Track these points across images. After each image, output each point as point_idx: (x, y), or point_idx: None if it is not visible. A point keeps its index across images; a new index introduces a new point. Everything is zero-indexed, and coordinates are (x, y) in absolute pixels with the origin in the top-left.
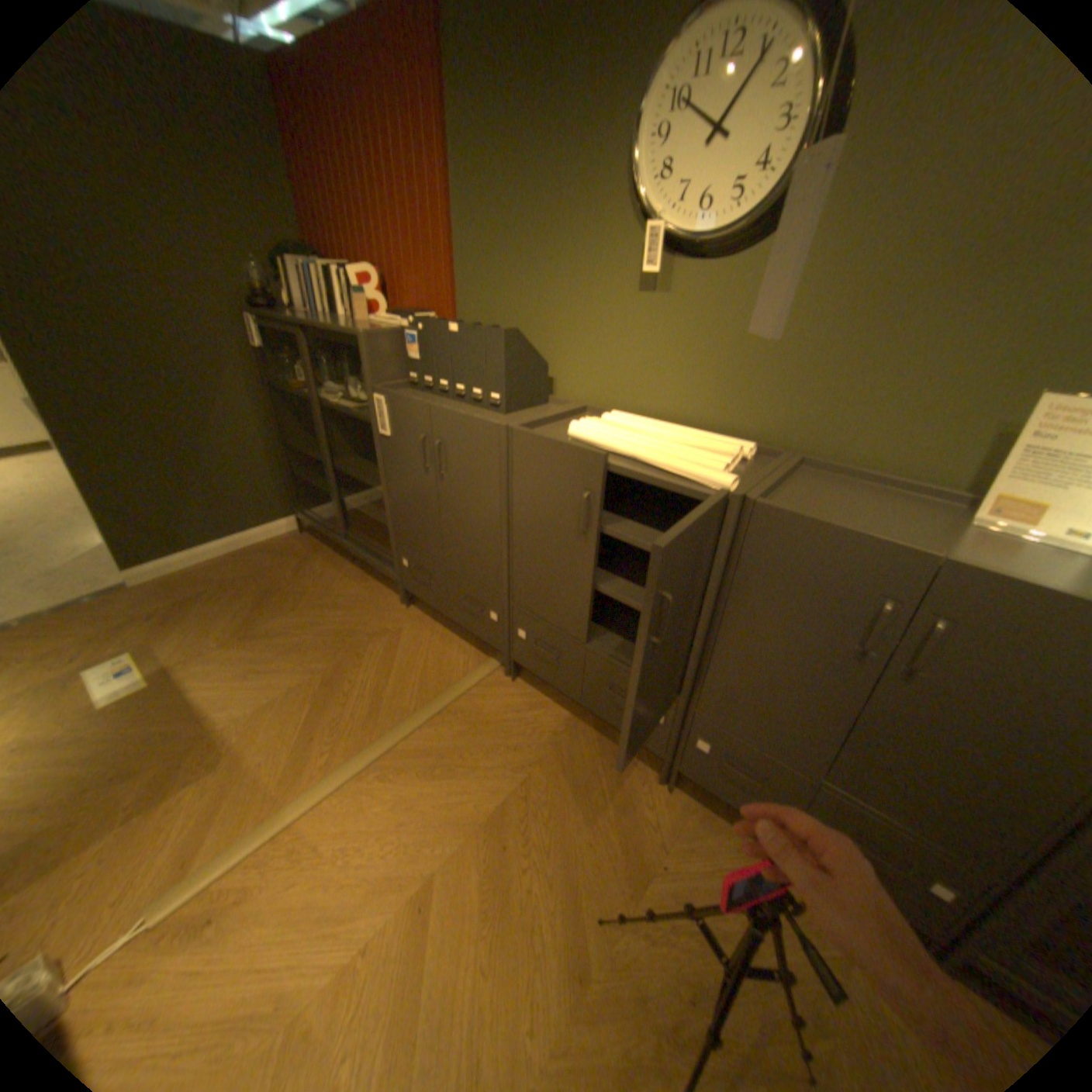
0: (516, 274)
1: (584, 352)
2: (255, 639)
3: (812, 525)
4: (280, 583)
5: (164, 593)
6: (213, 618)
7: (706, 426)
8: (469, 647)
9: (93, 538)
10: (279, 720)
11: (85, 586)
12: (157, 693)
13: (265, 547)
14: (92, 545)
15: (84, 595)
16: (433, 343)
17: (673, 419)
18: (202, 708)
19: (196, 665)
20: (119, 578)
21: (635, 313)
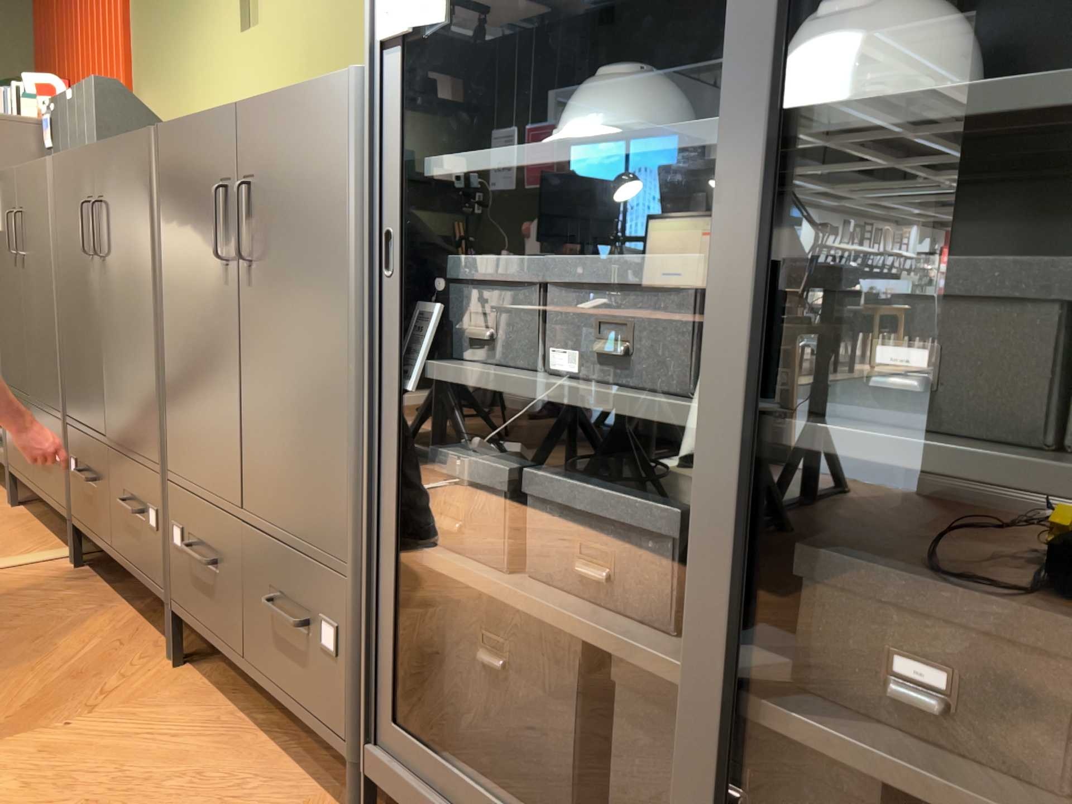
0: (169, 55)
1: None
2: None
3: (182, 129)
4: None
5: None
6: None
7: None
8: (51, 540)
9: None
10: None
11: None
12: None
13: None
14: None
15: None
16: (60, 122)
17: None
18: None
19: None
20: None
21: (241, 58)
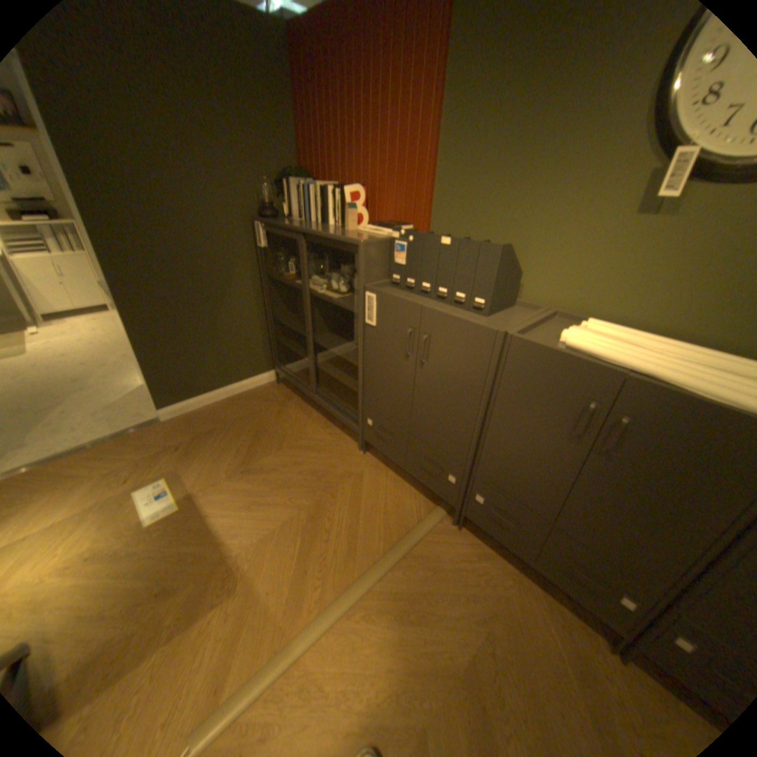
0: (496, 194)
1: (558, 263)
2: (251, 472)
3: None
4: (265, 424)
5: (183, 427)
6: (219, 451)
7: (692, 340)
8: (416, 494)
9: (133, 379)
10: (276, 551)
11: (129, 417)
12: (183, 516)
13: (251, 392)
14: (132, 384)
15: (128, 425)
16: (420, 251)
17: (652, 330)
18: (216, 533)
19: (210, 493)
20: (152, 412)
21: (627, 232)
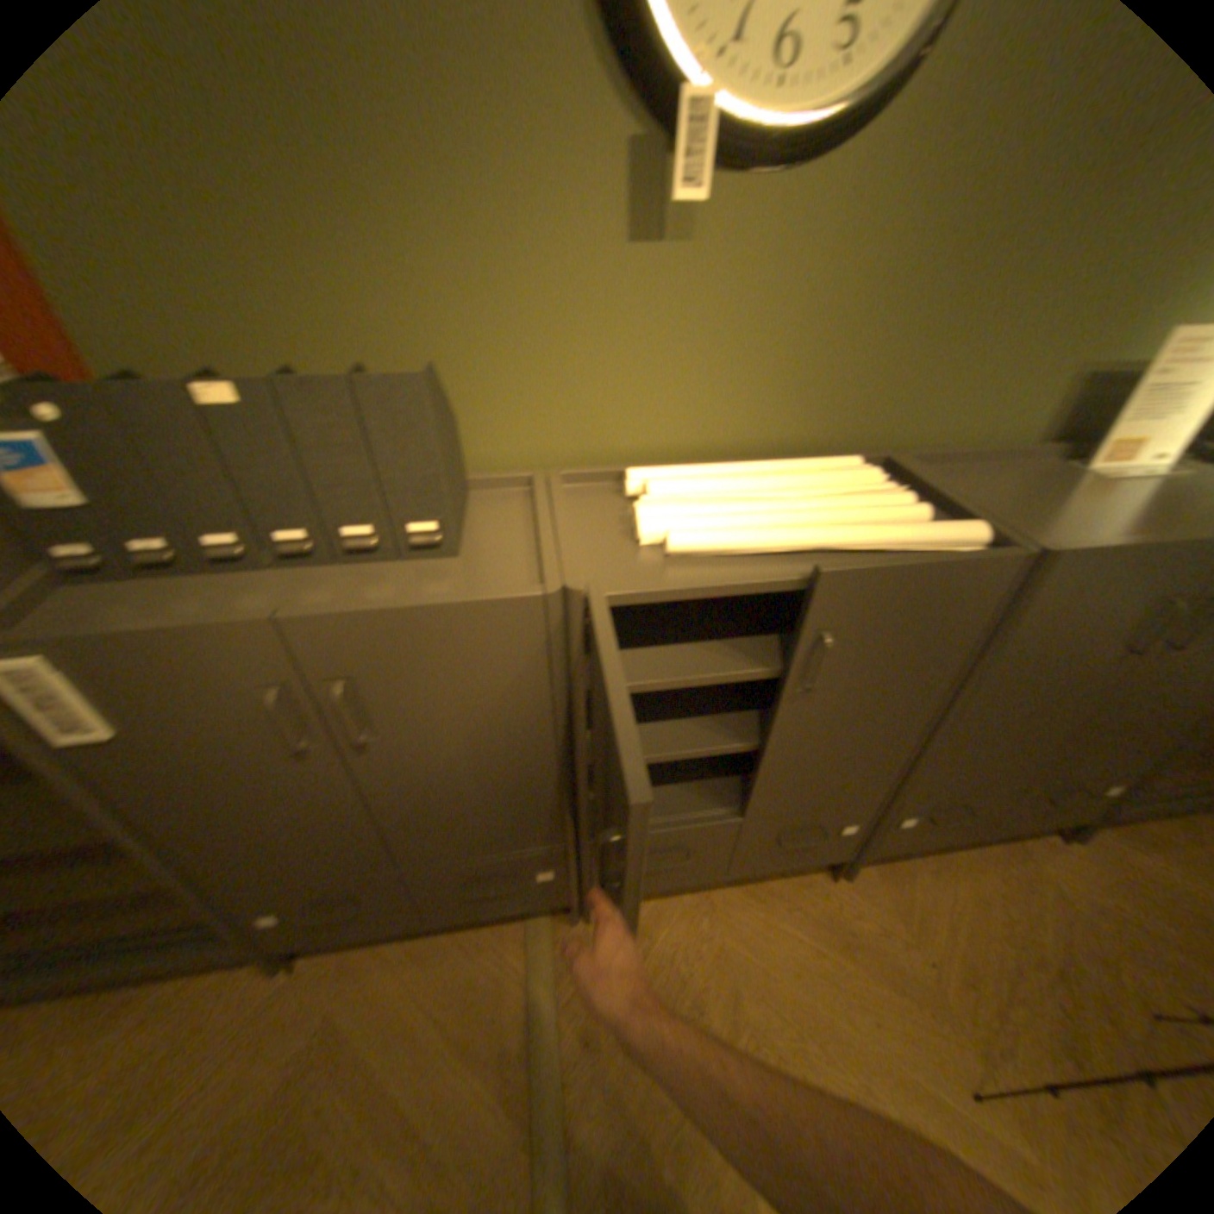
0: (276, 214)
1: (521, 375)
2: None
3: (1126, 554)
4: None
5: None
6: None
7: (764, 449)
8: (476, 935)
9: None
10: None
11: None
12: None
13: None
14: None
15: None
16: (134, 445)
17: (712, 452)
18: None
19: None
20: None
21: (627, 284)
